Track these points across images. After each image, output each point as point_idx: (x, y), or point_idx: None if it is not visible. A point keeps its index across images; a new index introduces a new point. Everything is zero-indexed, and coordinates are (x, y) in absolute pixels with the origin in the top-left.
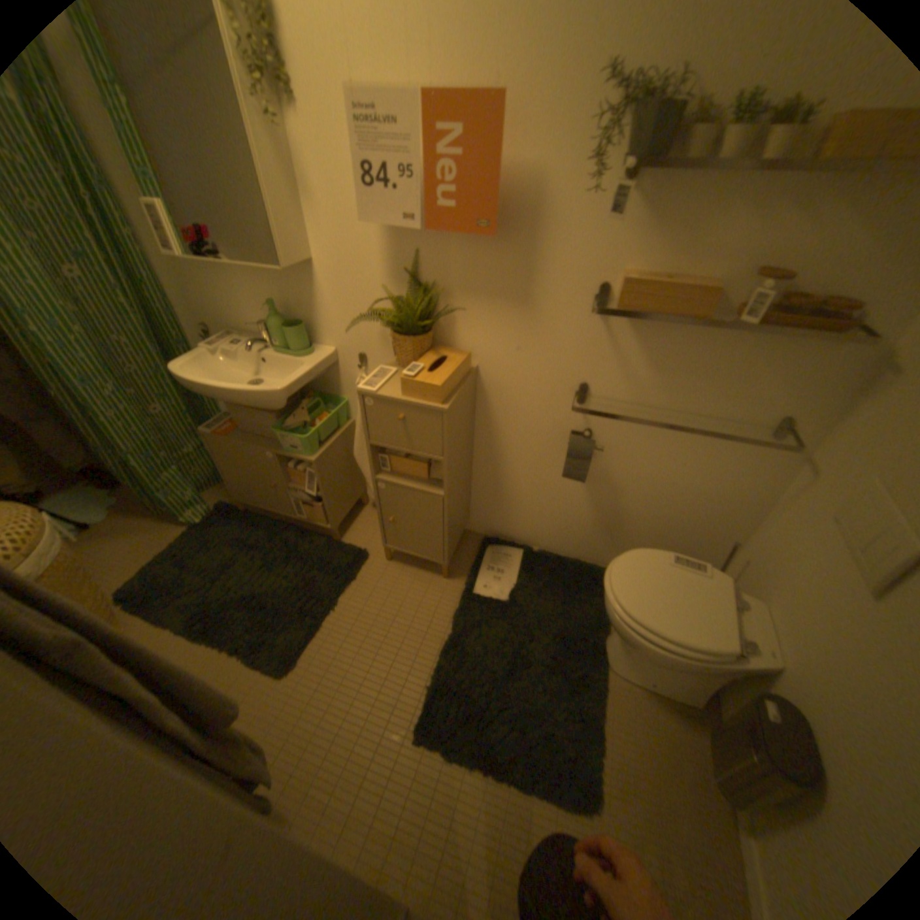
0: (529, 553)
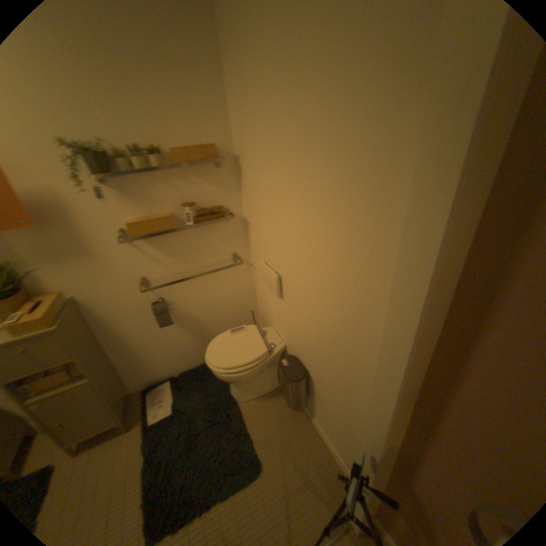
0: (171, 381)
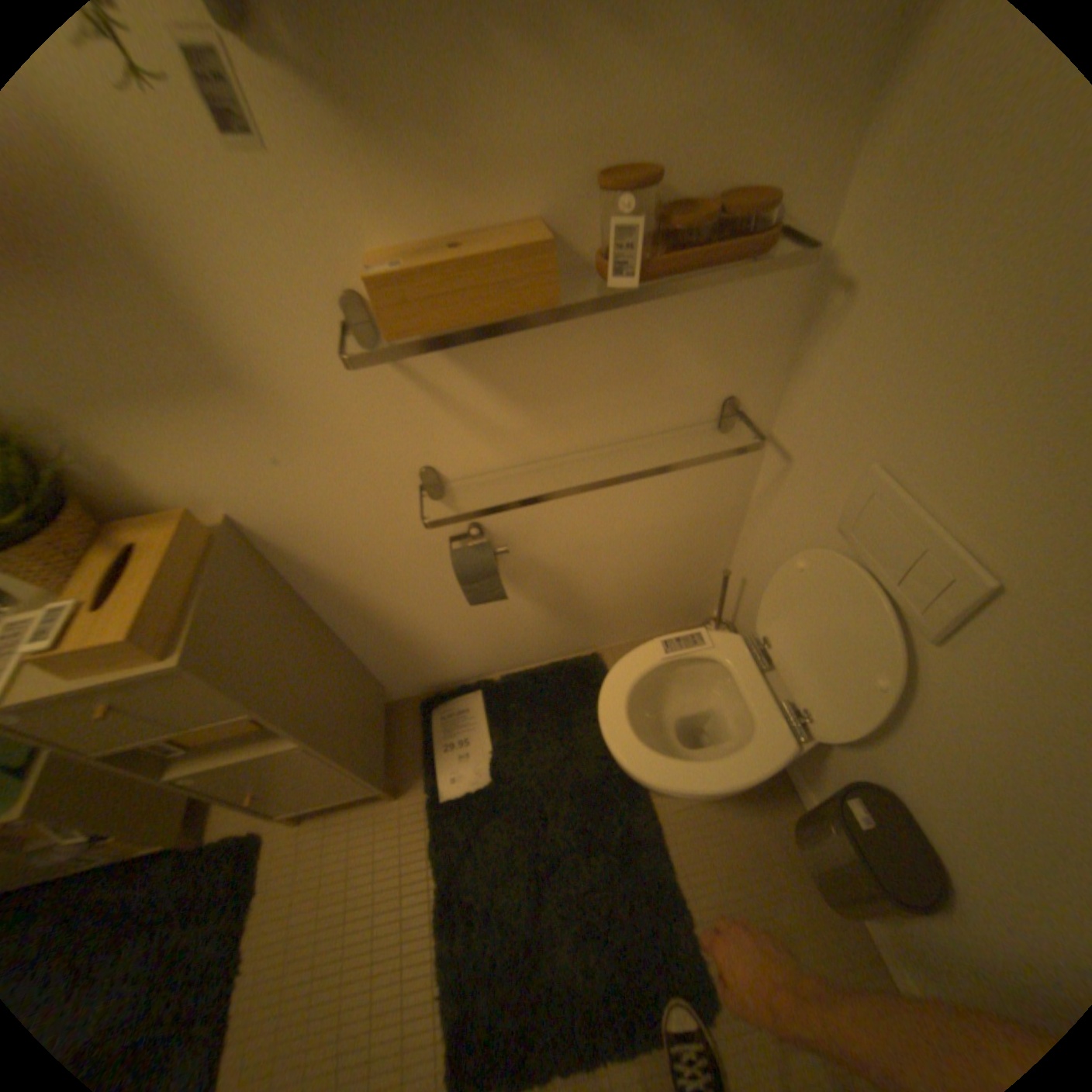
0: (488, 692)
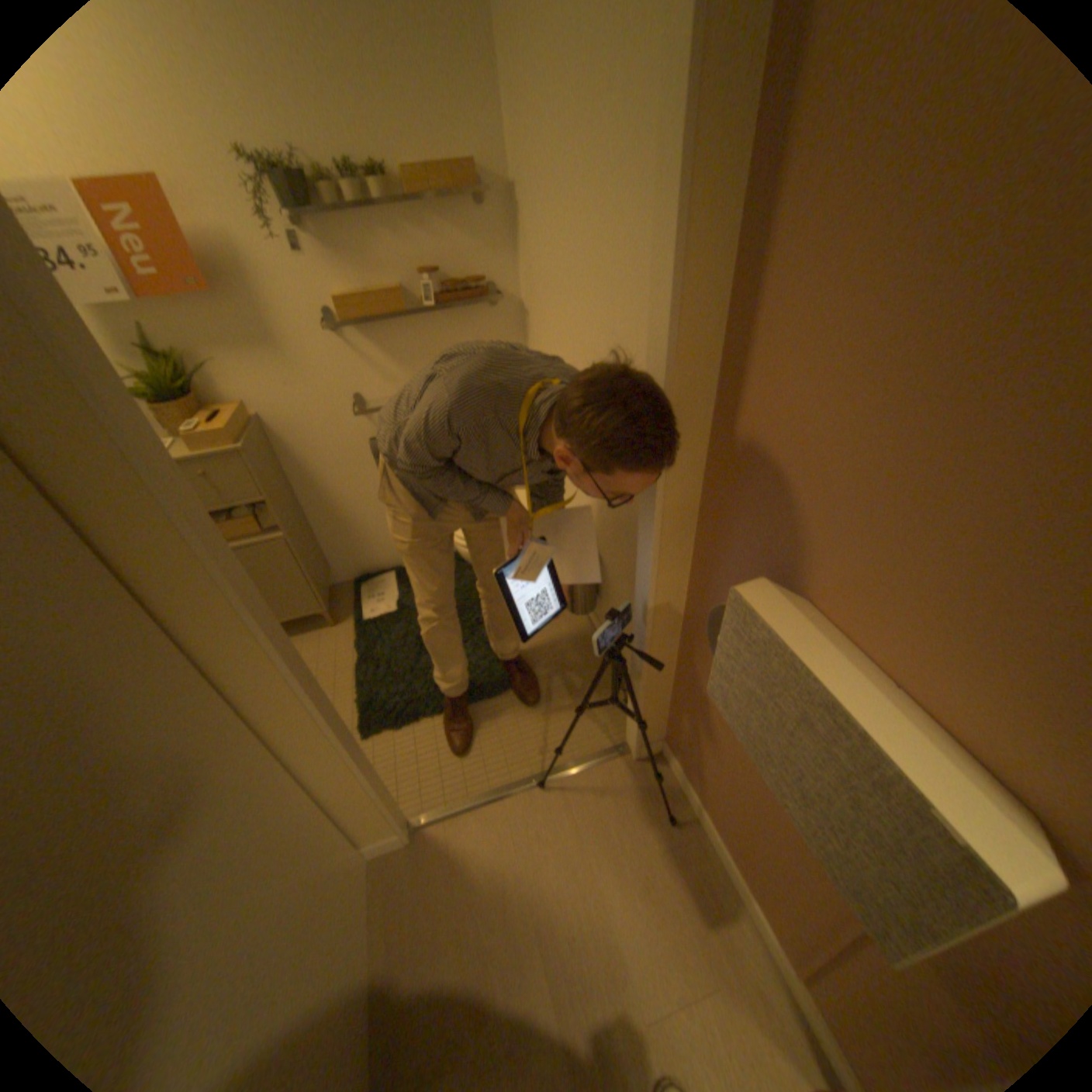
0: (399, 571)
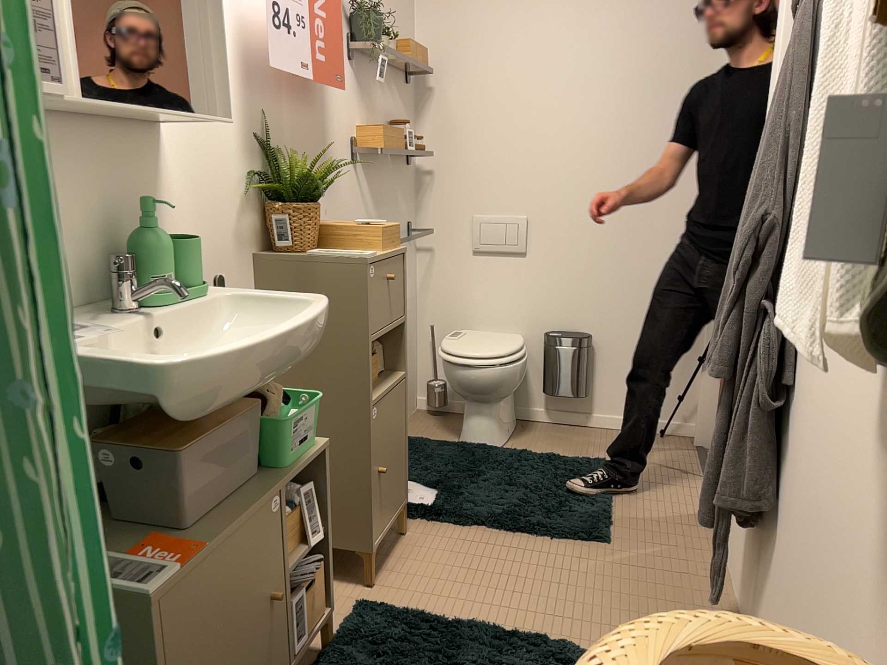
0: None
